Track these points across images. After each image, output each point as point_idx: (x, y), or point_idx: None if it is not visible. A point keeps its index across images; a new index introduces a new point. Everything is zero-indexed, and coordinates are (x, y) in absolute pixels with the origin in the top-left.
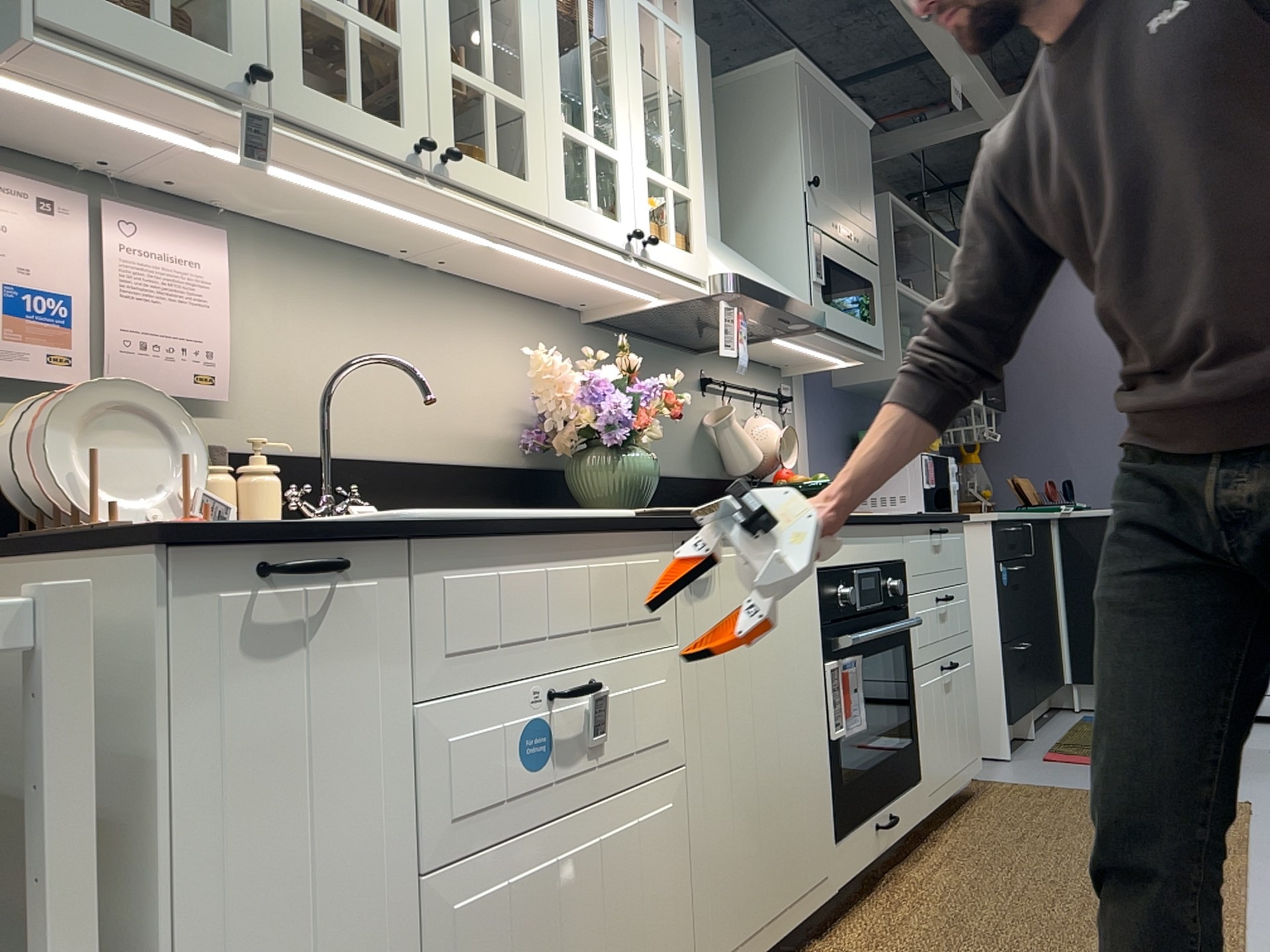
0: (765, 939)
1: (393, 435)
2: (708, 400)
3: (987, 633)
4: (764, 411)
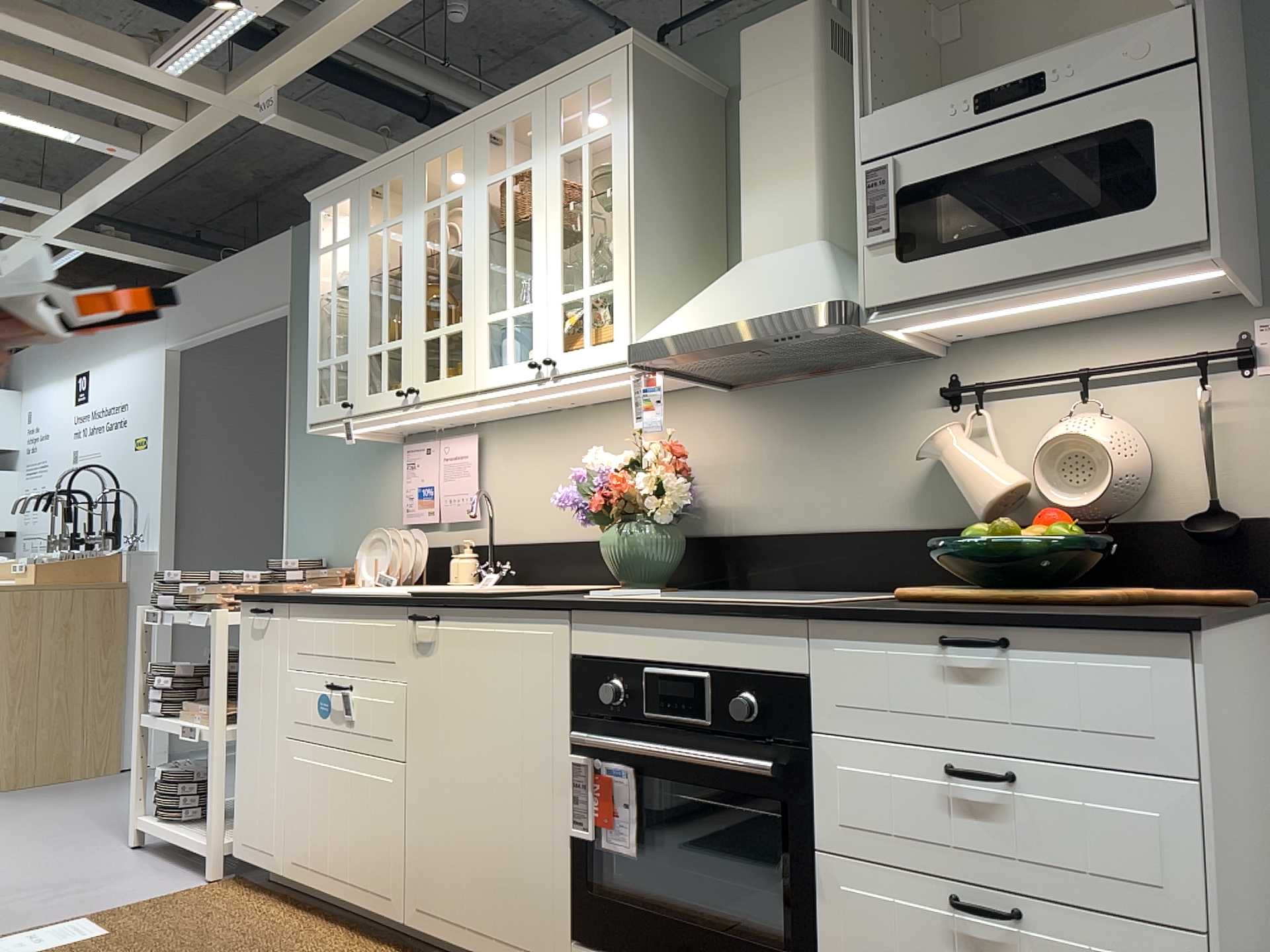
0: (465, 938)
1: (558, 525)
2: (958, 416)
3: None
4: (1146, 395)
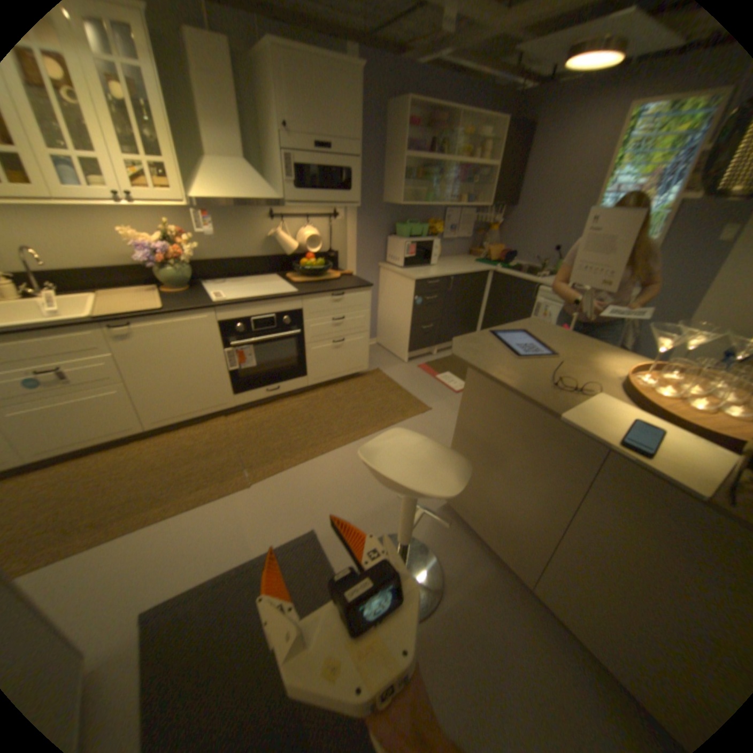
0: (185, 416)
1: (80, 259)
2: (274, 222)
3: (408, 320)
4: (318, 221)
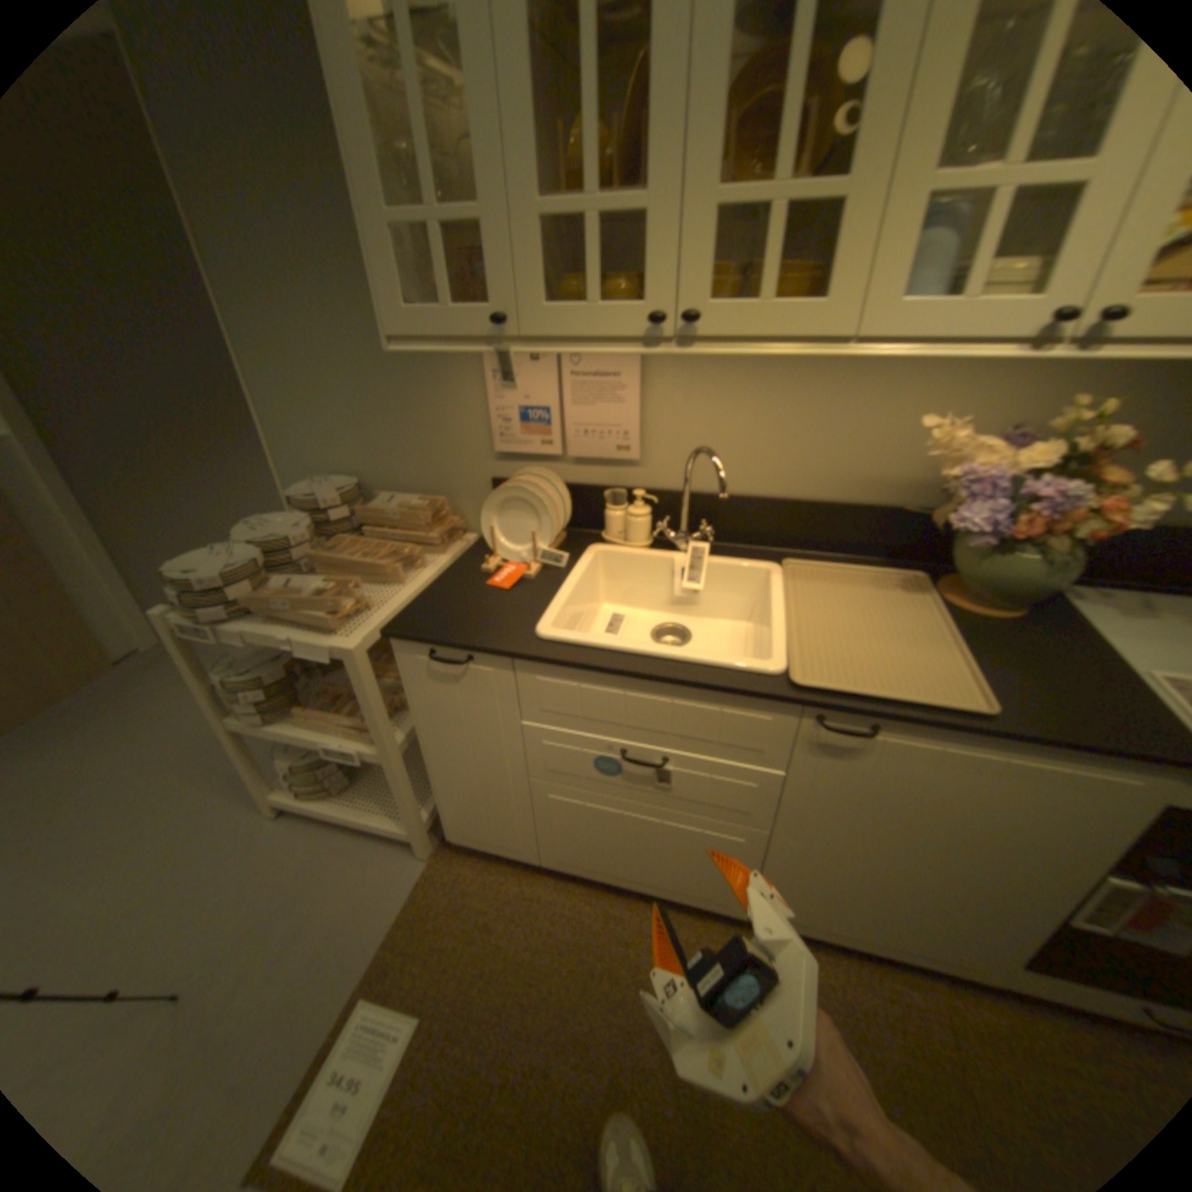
0: (850, 944)
1: (779, 478)
2: None
3: None
4: None
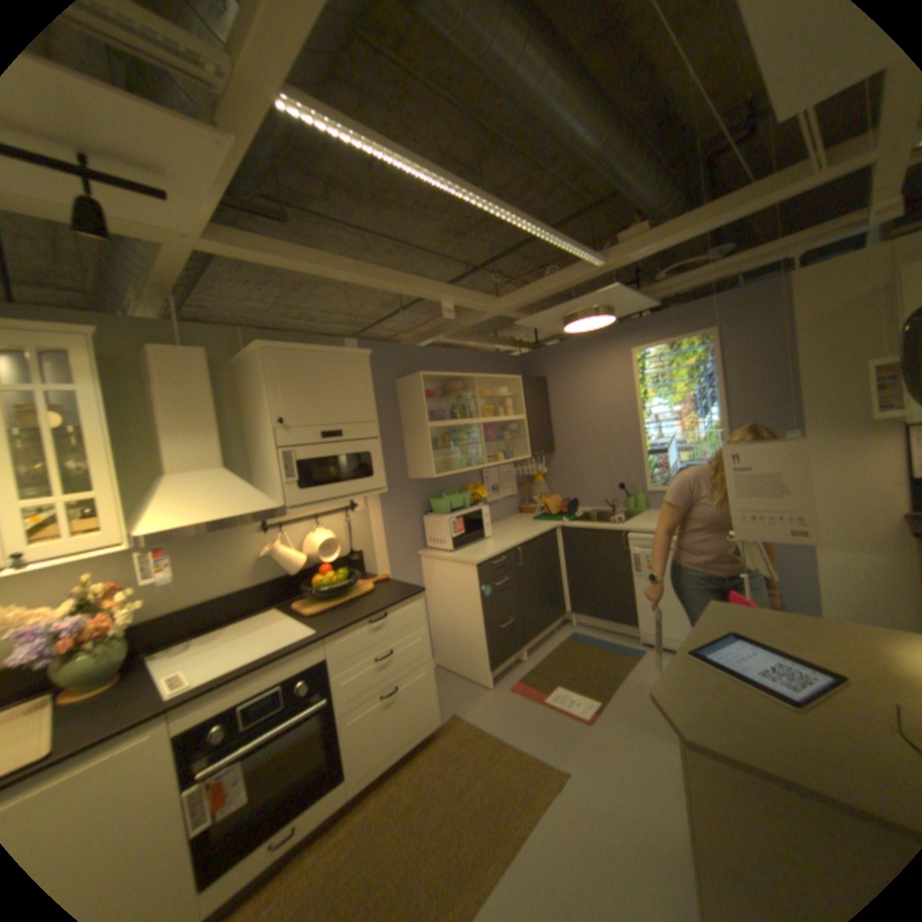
0: None
1: None
2: (267, 536)
3: (477, 623)
4: (330, 520)
